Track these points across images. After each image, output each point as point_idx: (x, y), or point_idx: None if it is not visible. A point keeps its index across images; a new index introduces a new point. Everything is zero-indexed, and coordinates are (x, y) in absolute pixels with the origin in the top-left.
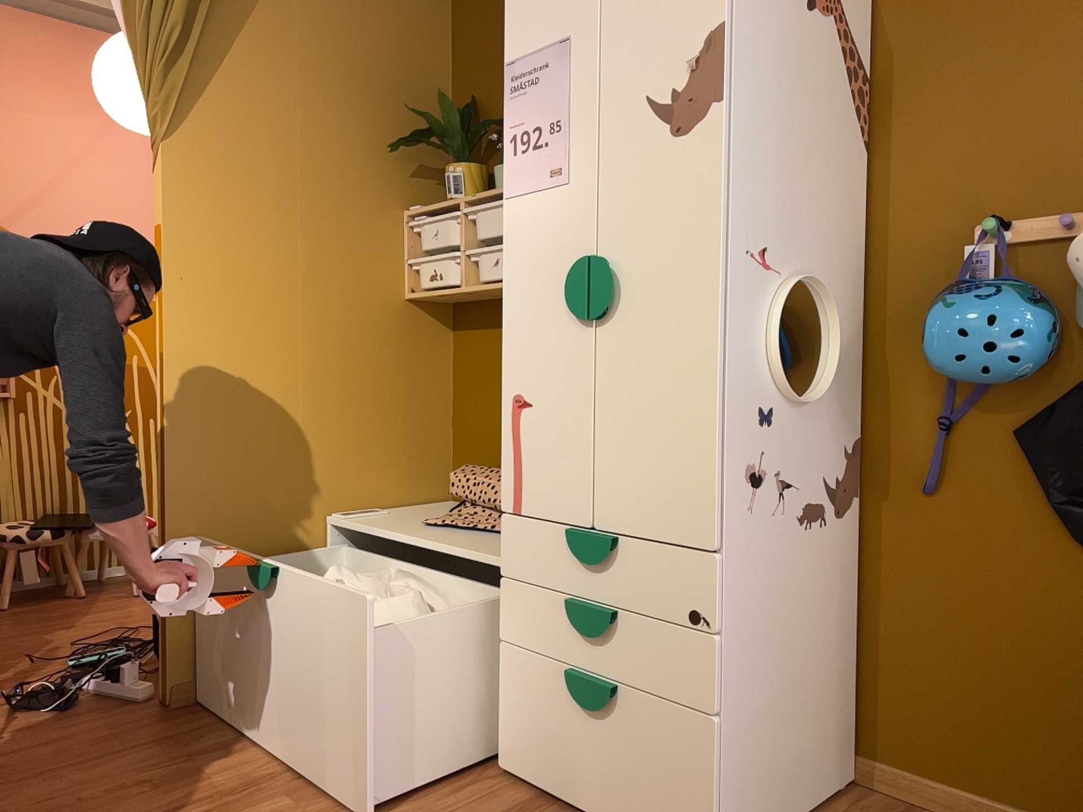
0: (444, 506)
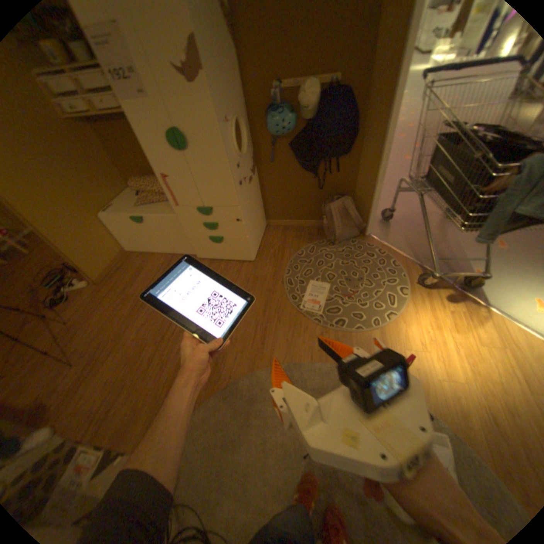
0: (127, 192)
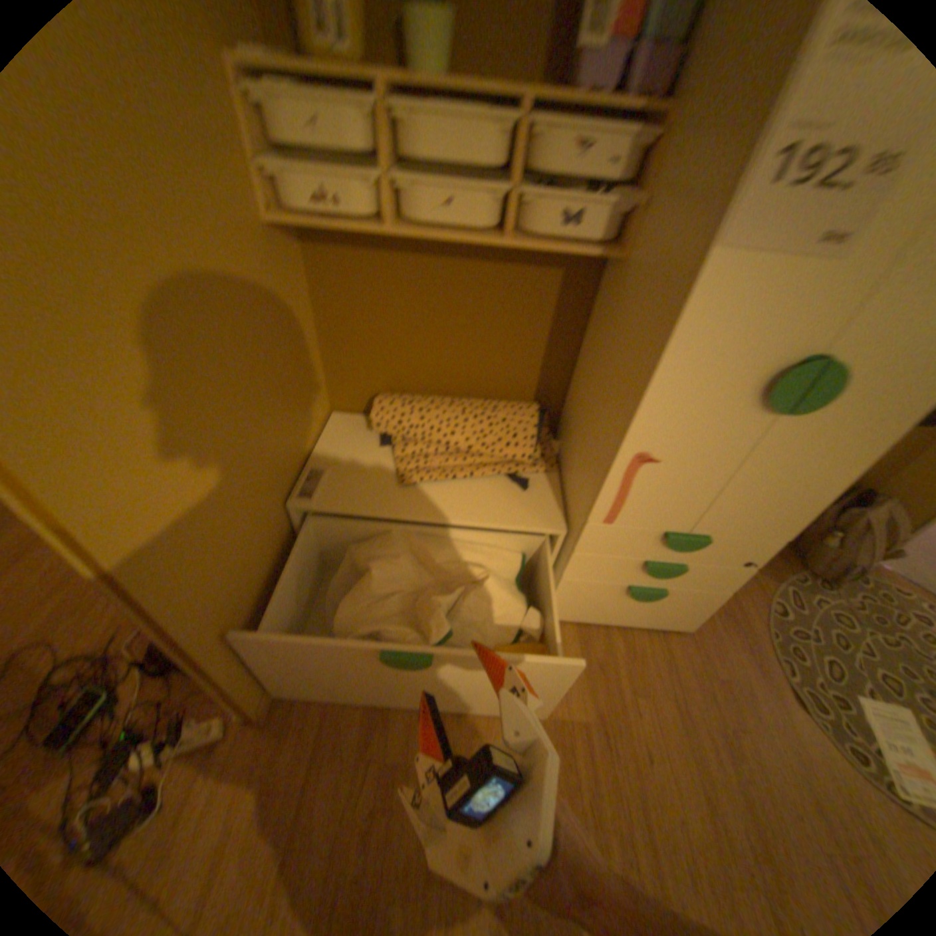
0: (344, 425)
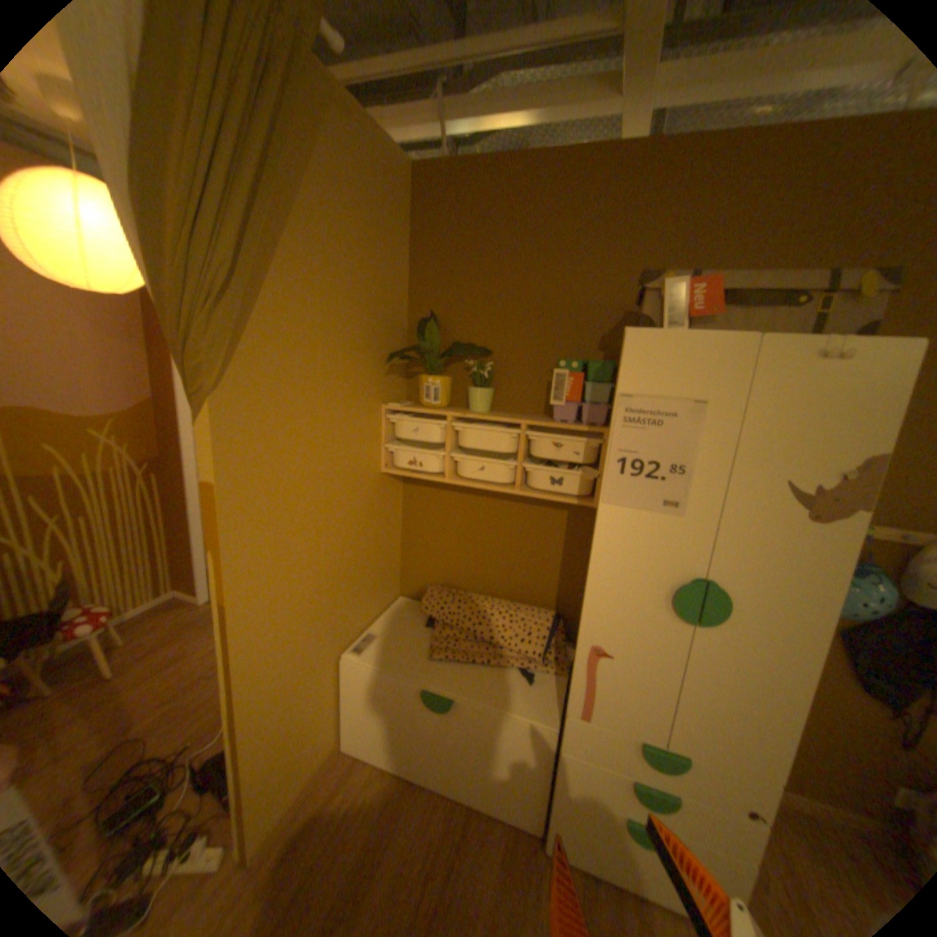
0: (404, 608)
